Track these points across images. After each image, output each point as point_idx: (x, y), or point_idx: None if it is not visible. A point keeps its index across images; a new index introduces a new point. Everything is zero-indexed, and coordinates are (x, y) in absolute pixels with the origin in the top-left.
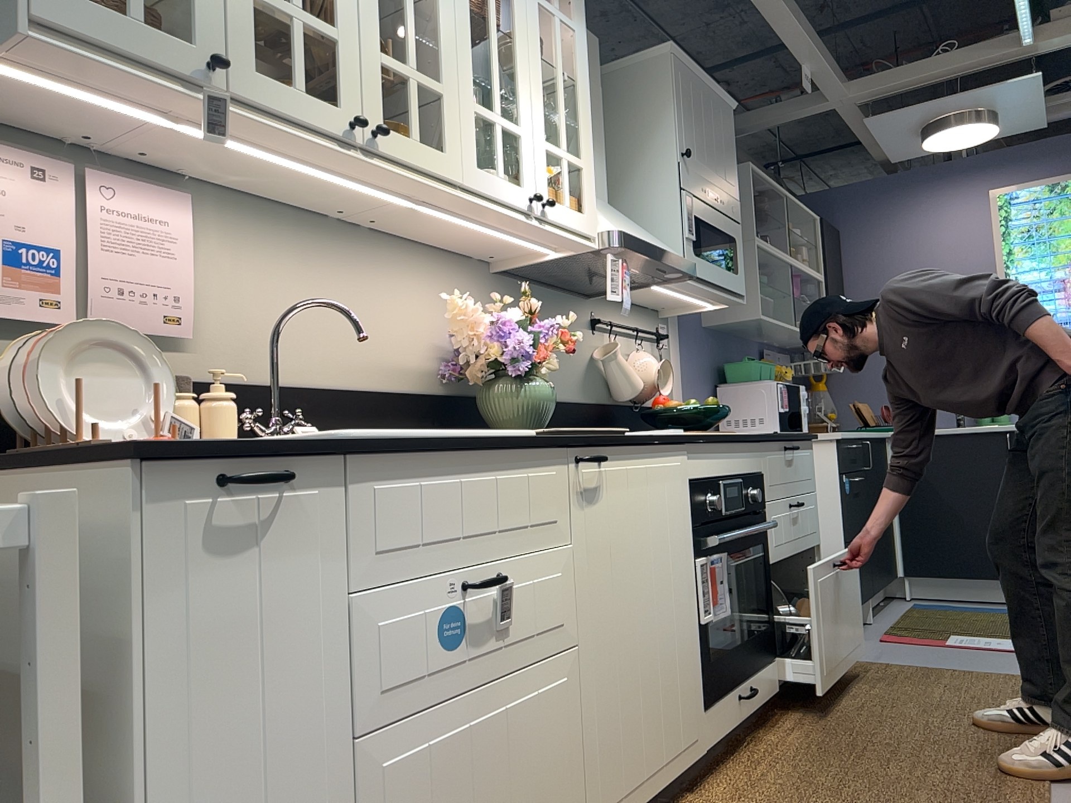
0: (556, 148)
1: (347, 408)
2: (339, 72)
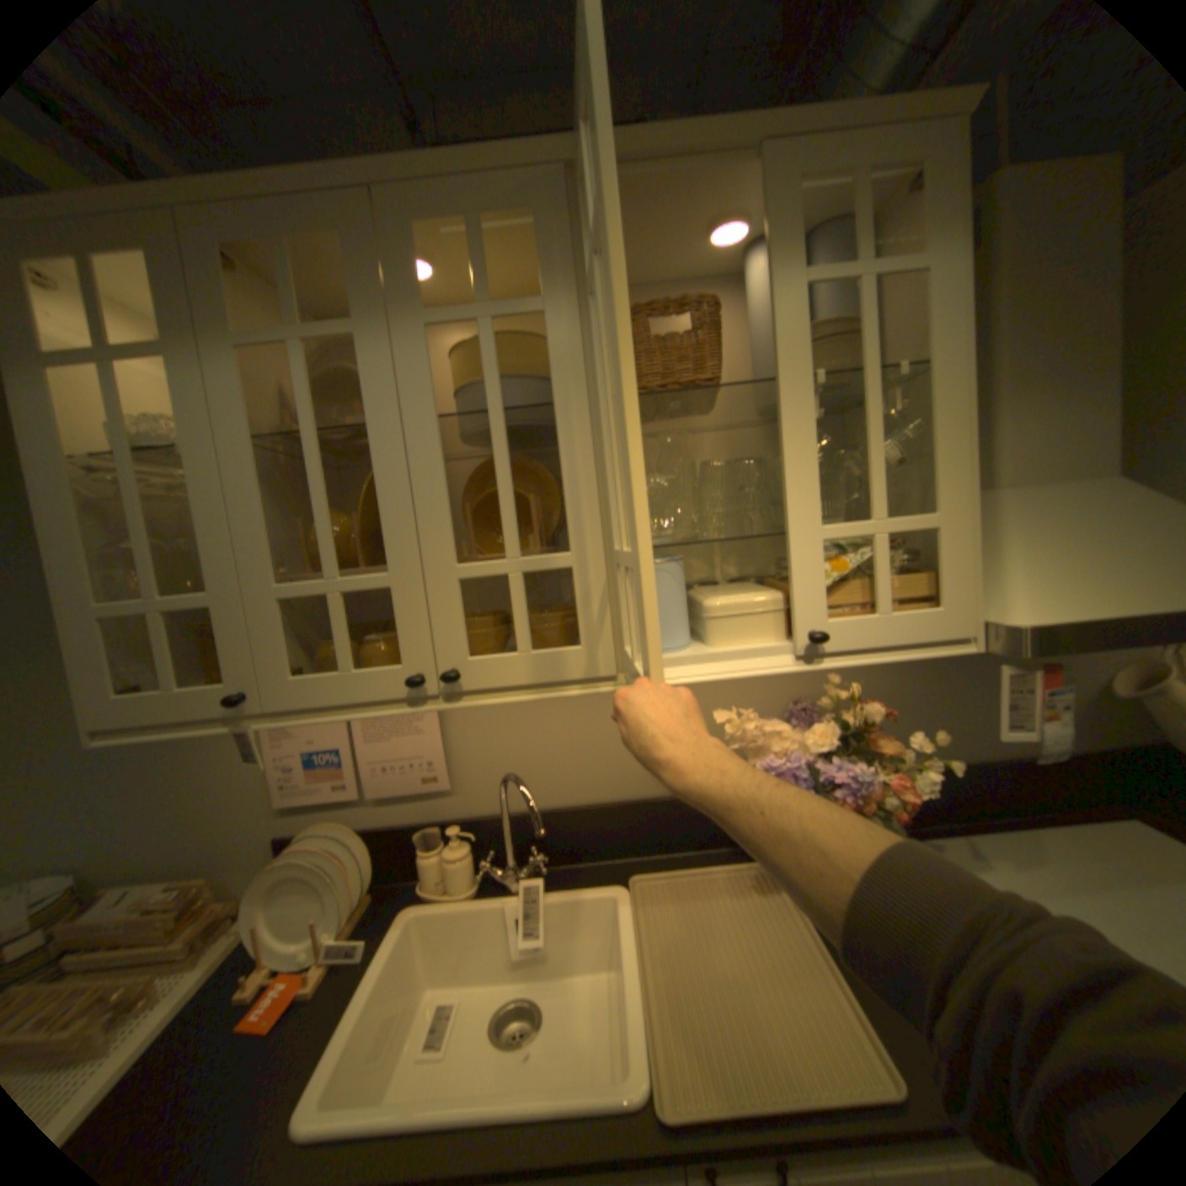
0: (853, 526)
1: (621, 822)
2: (397, 622)
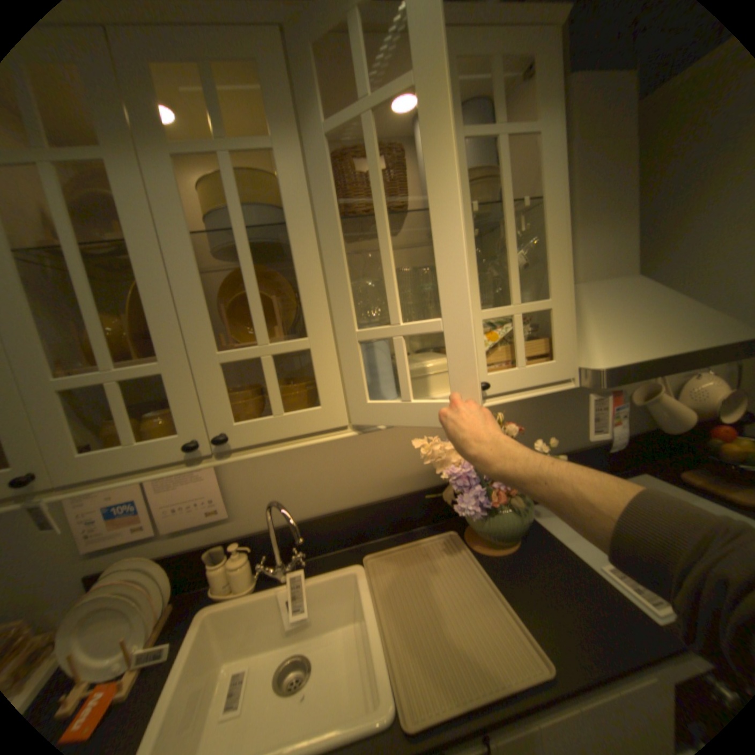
0: (500, 309)
1: (354, 520)
2: (171, 400)
